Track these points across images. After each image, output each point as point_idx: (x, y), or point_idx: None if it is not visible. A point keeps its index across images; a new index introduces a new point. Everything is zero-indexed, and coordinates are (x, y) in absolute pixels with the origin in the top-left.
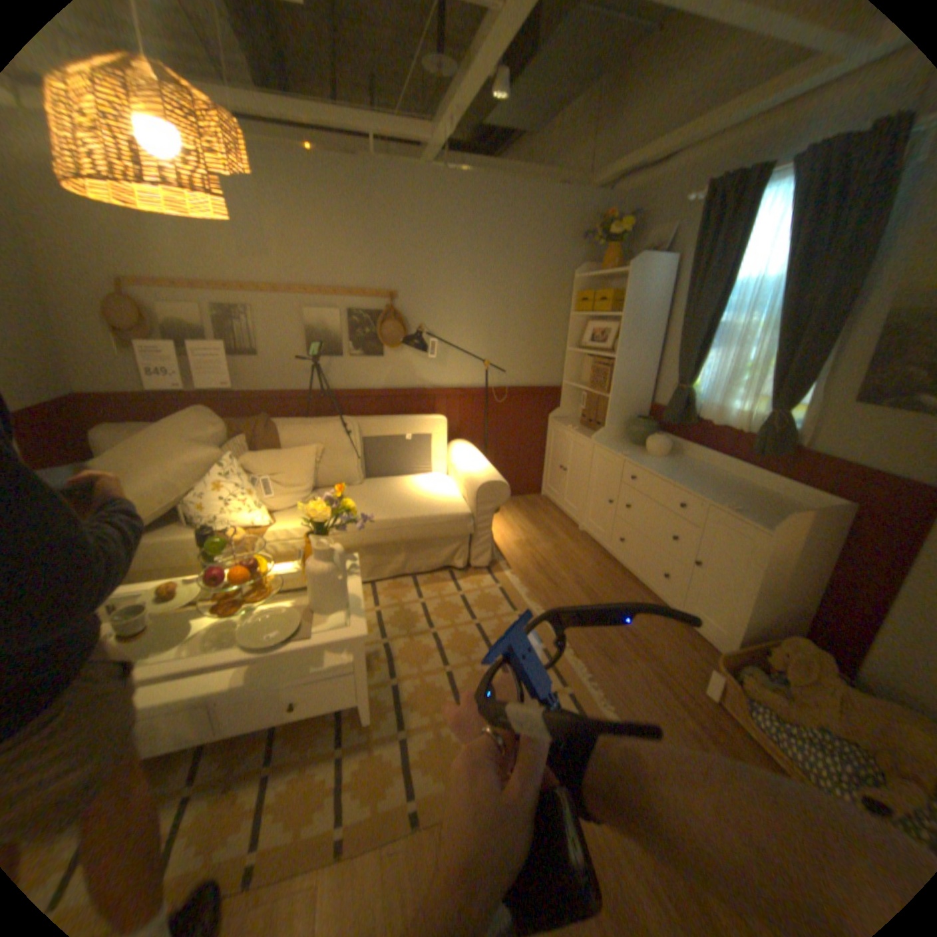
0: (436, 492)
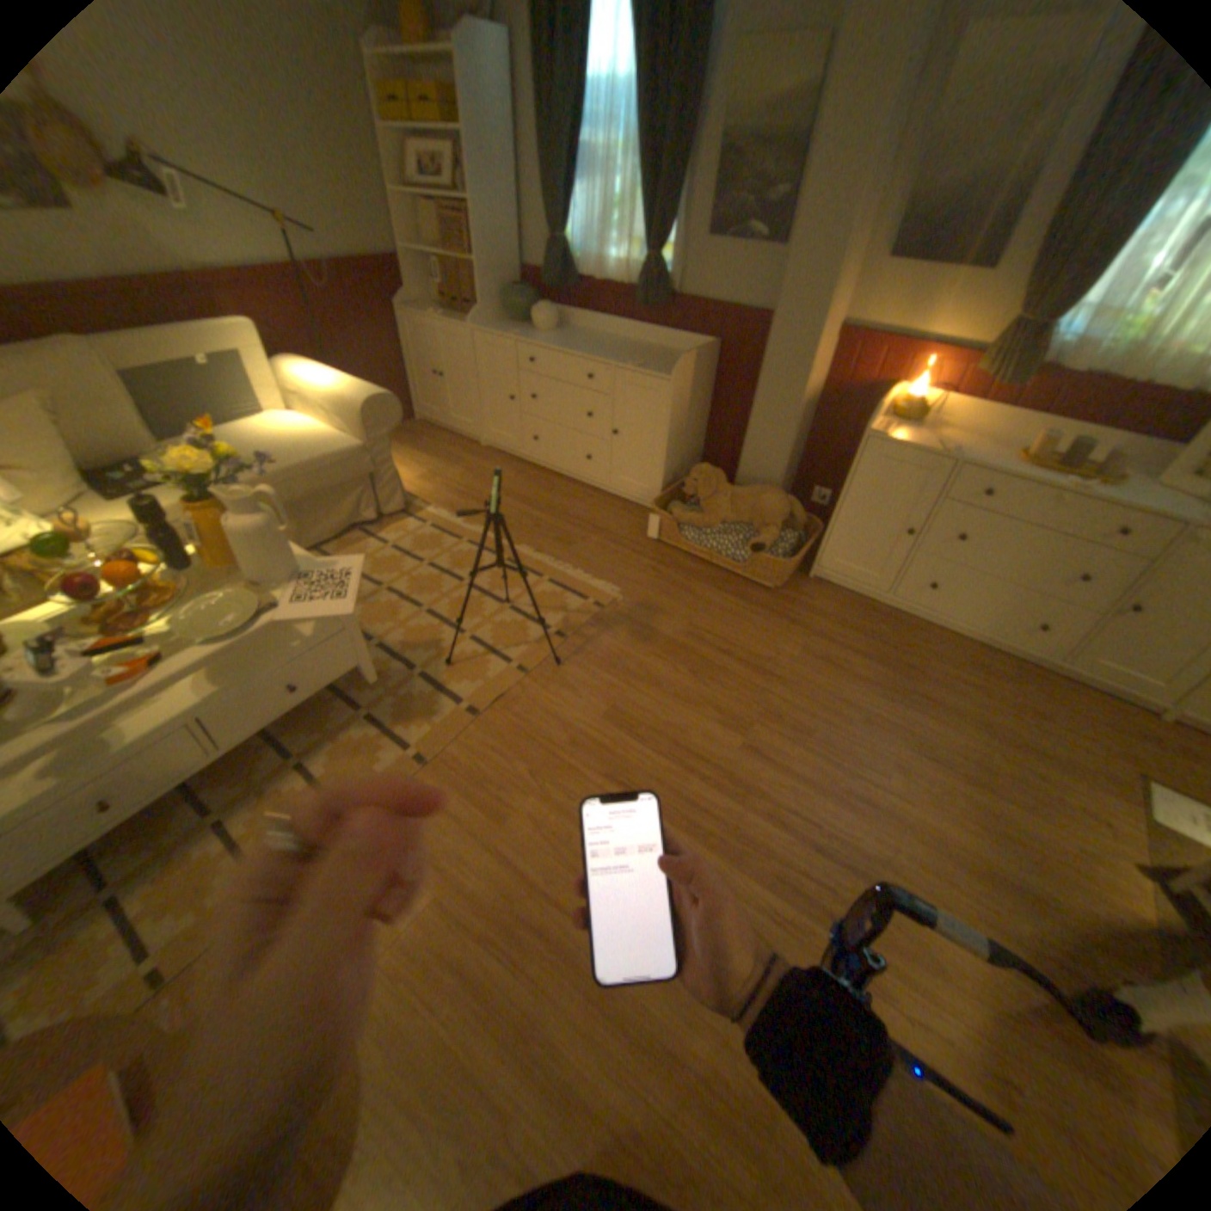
0: (295, 434)
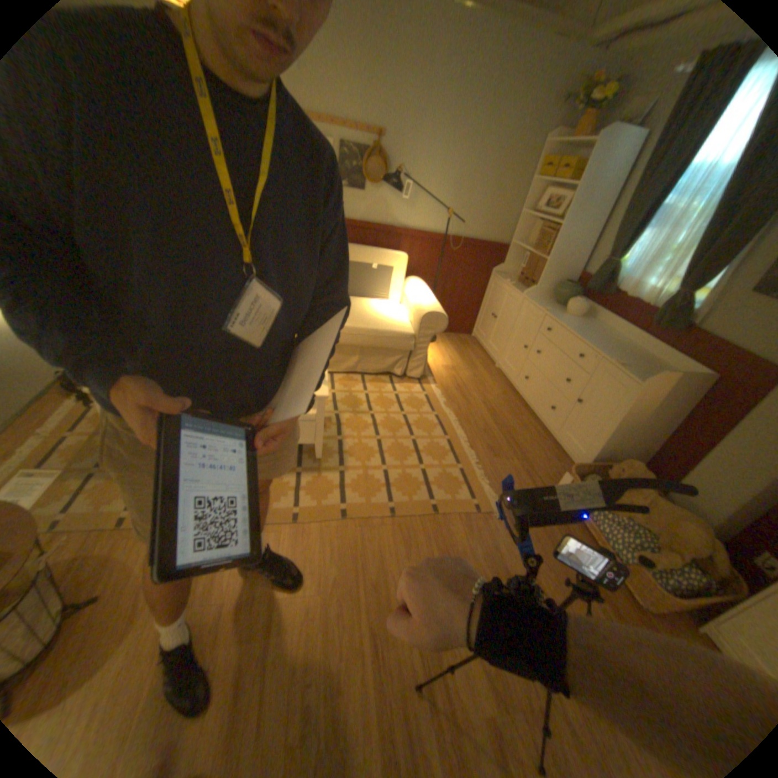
0: (389, 315)
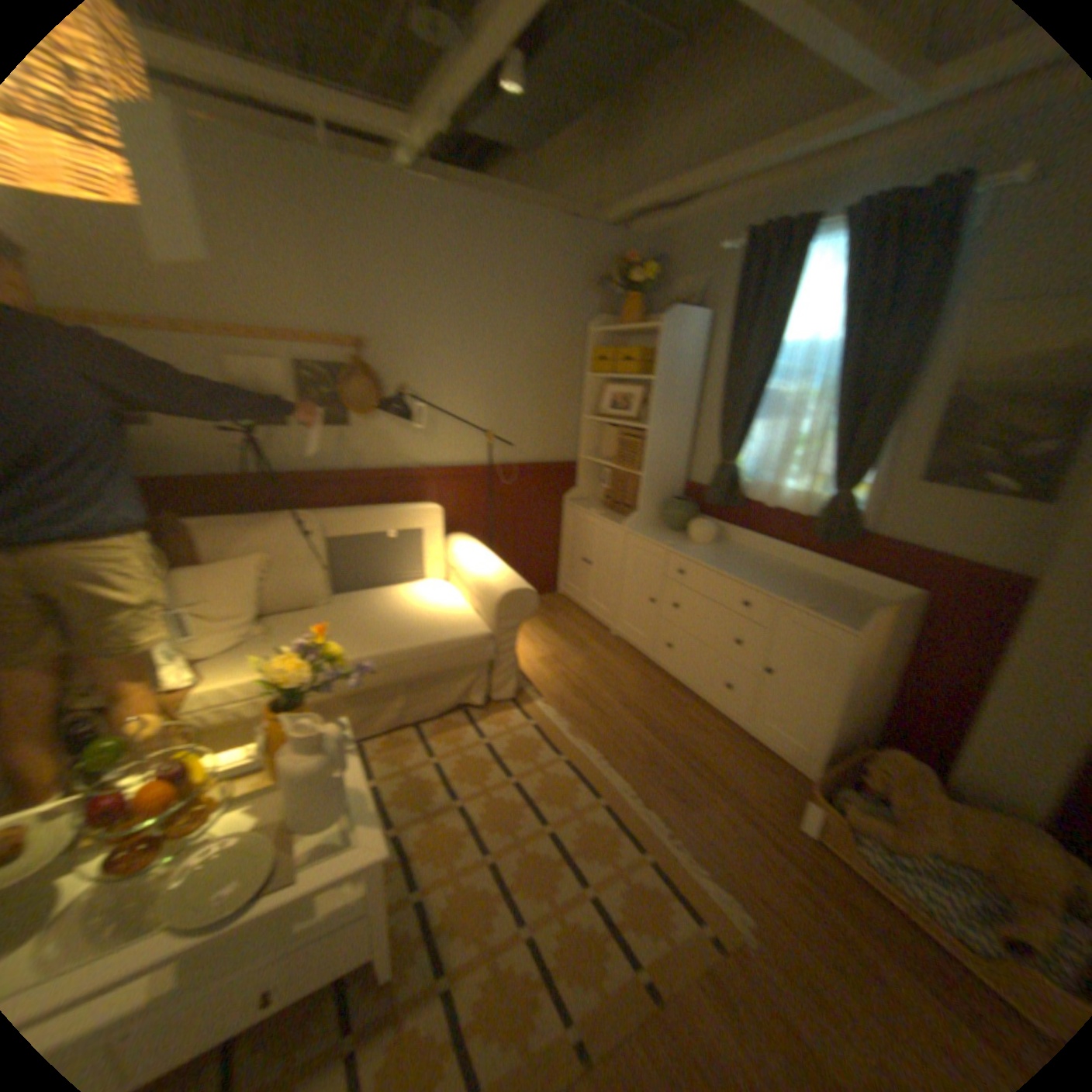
0: (440, 607)
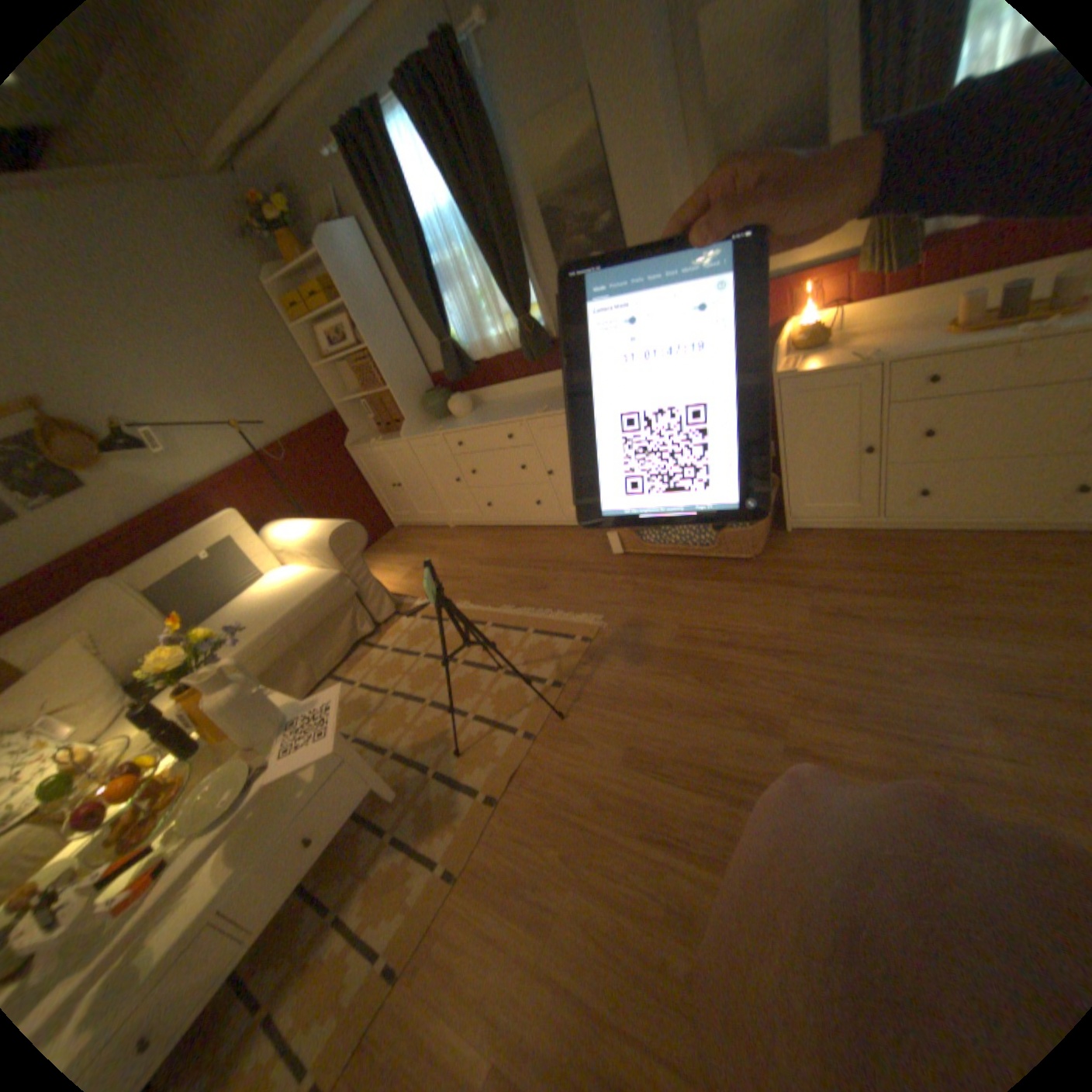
0: (286, 581)
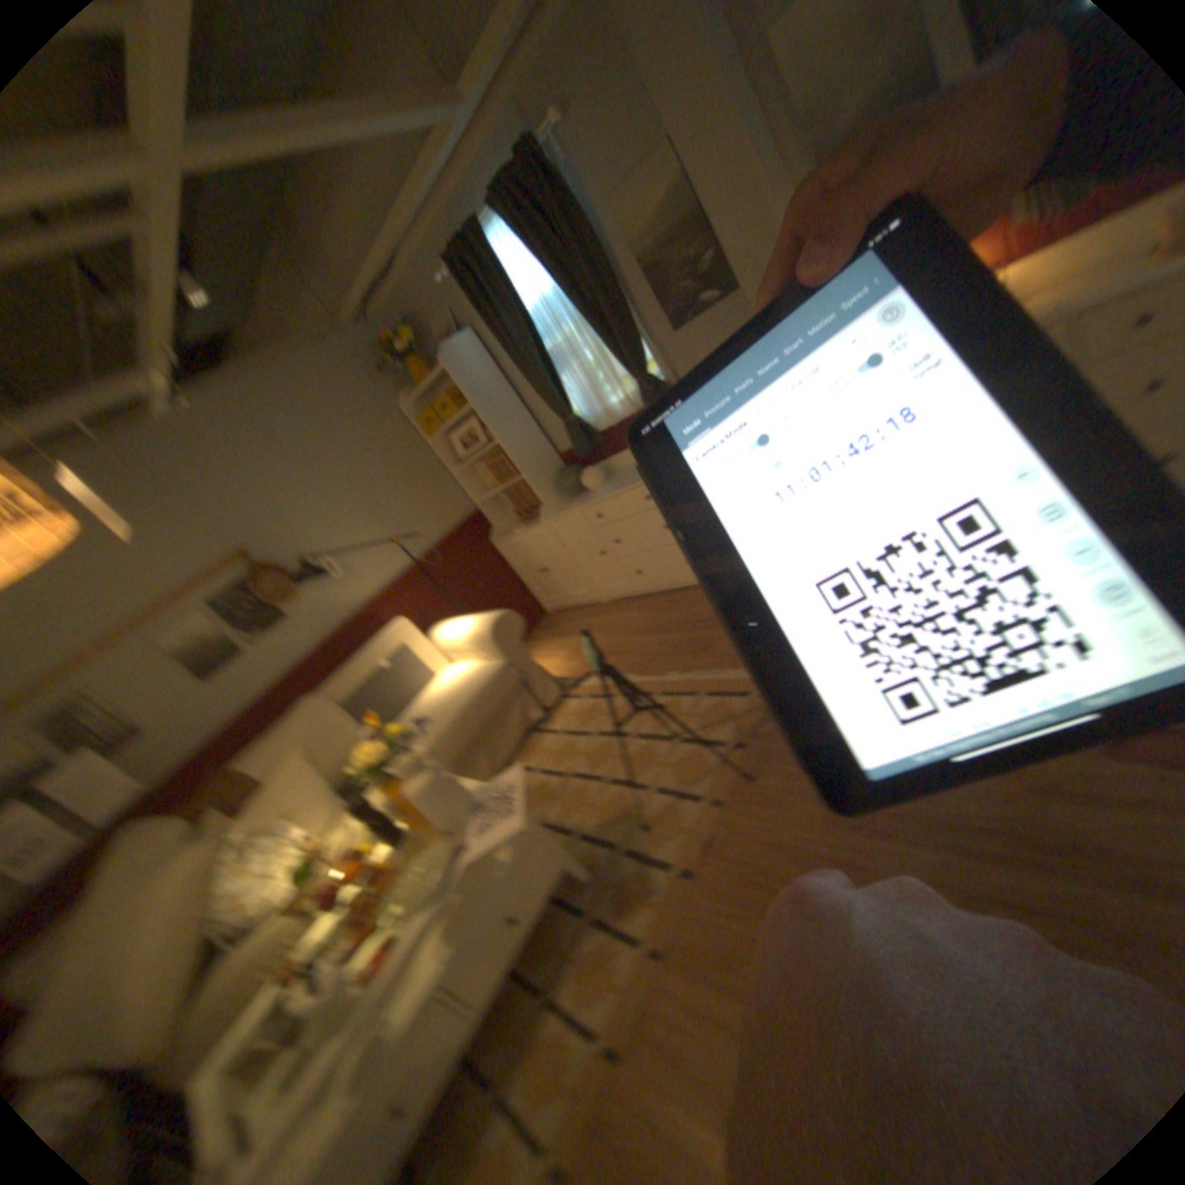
0: (454, 676)
